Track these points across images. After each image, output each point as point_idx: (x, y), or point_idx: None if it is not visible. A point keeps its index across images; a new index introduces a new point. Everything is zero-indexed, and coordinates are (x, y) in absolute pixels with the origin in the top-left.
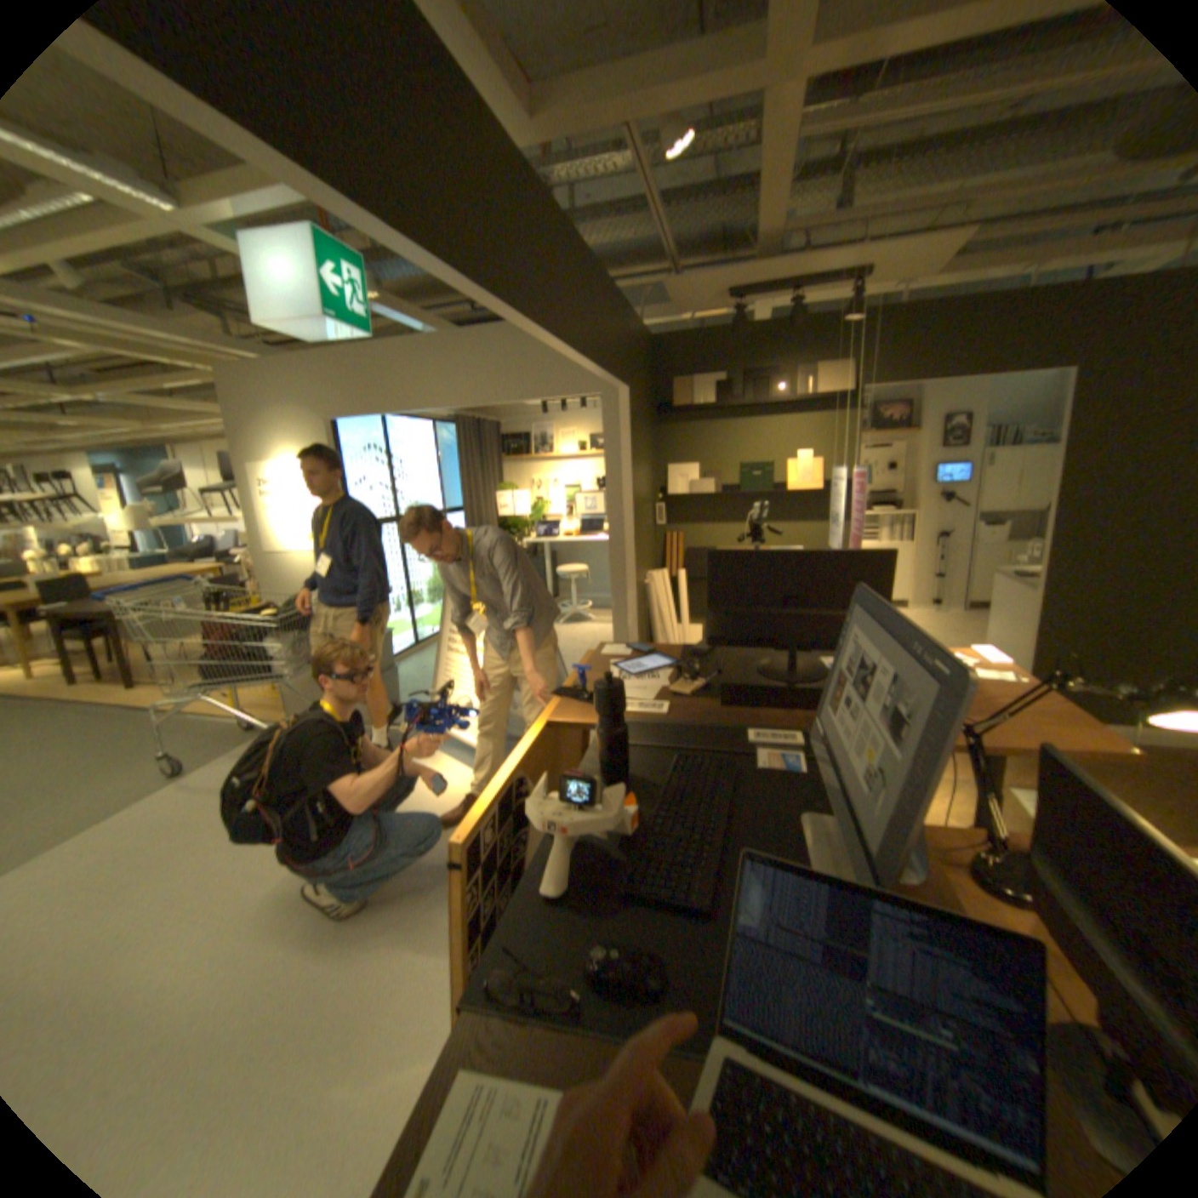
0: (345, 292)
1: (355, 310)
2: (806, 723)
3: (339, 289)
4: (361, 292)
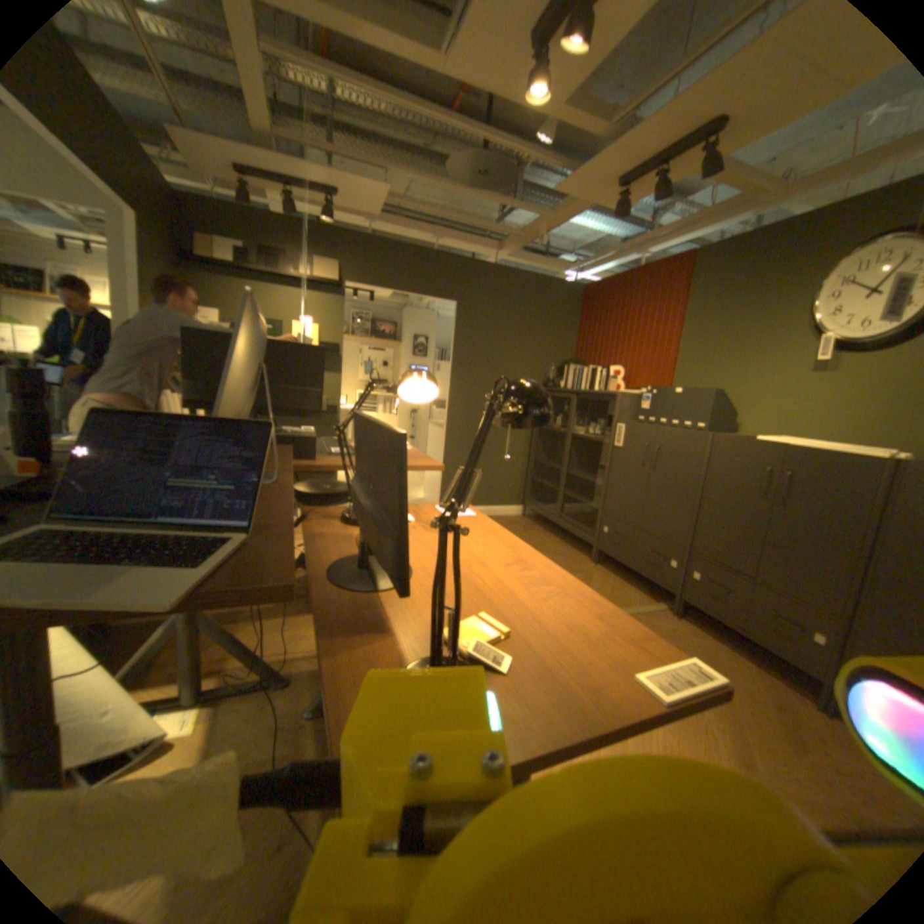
0: None
1: None
2: None
3: None
4: None
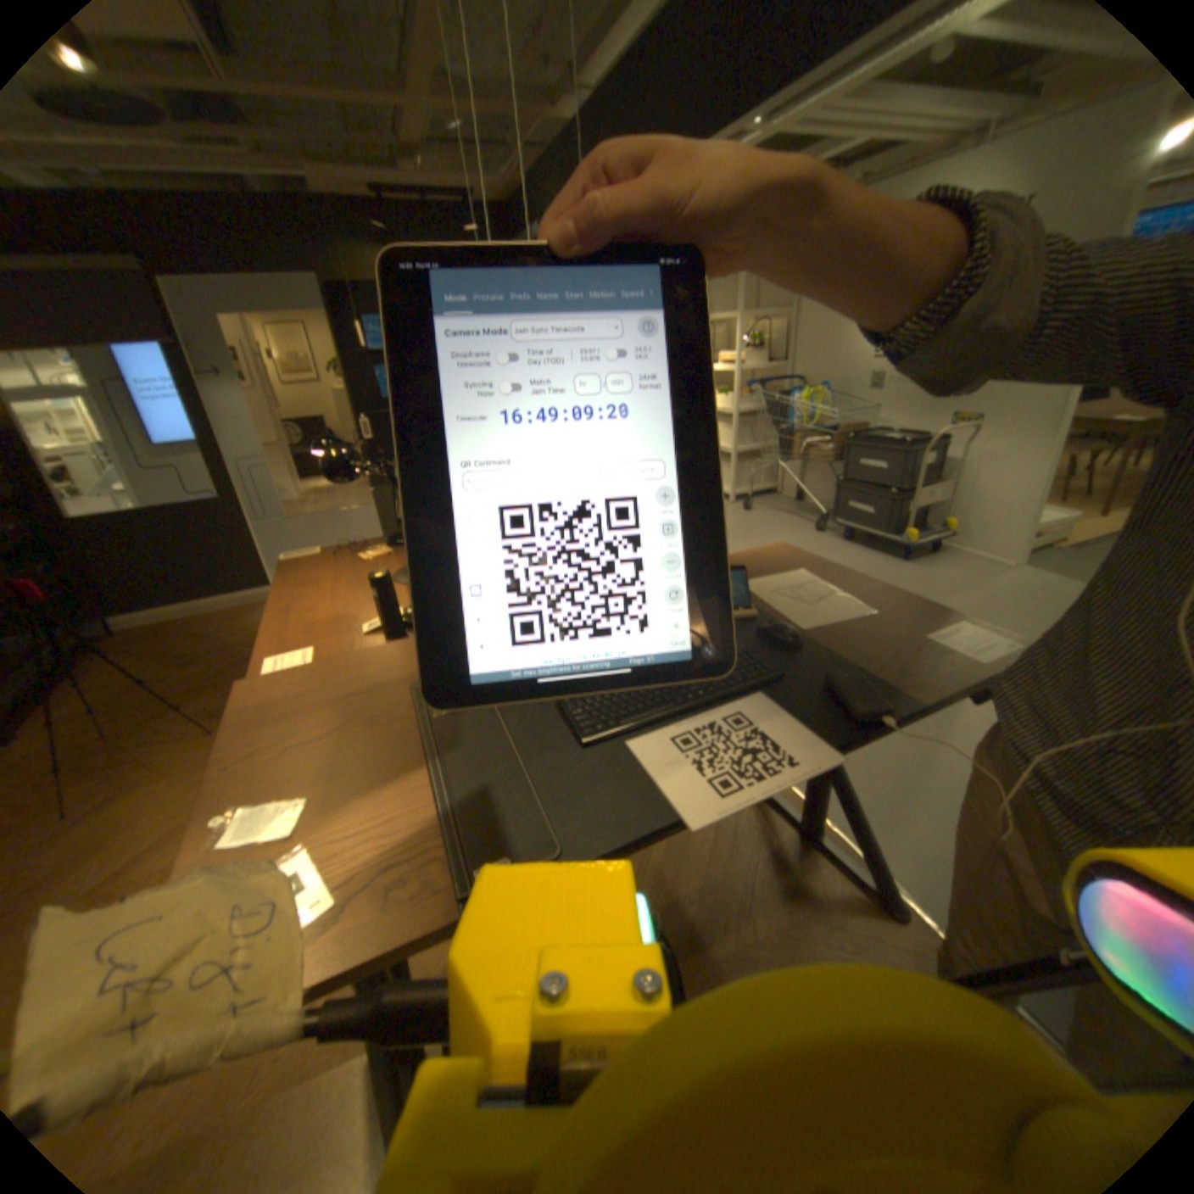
0: None
1: None
2: None
3: None
4: None
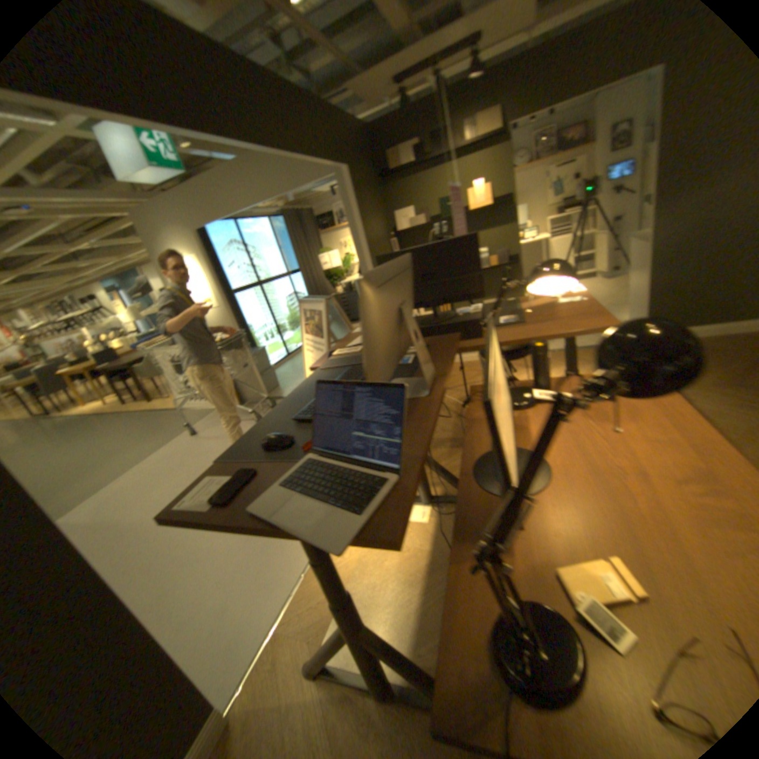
0: (160, 151)
1: (170, 160)
2: (428, 342)
3: (155, 150)
4: (170, 148)
